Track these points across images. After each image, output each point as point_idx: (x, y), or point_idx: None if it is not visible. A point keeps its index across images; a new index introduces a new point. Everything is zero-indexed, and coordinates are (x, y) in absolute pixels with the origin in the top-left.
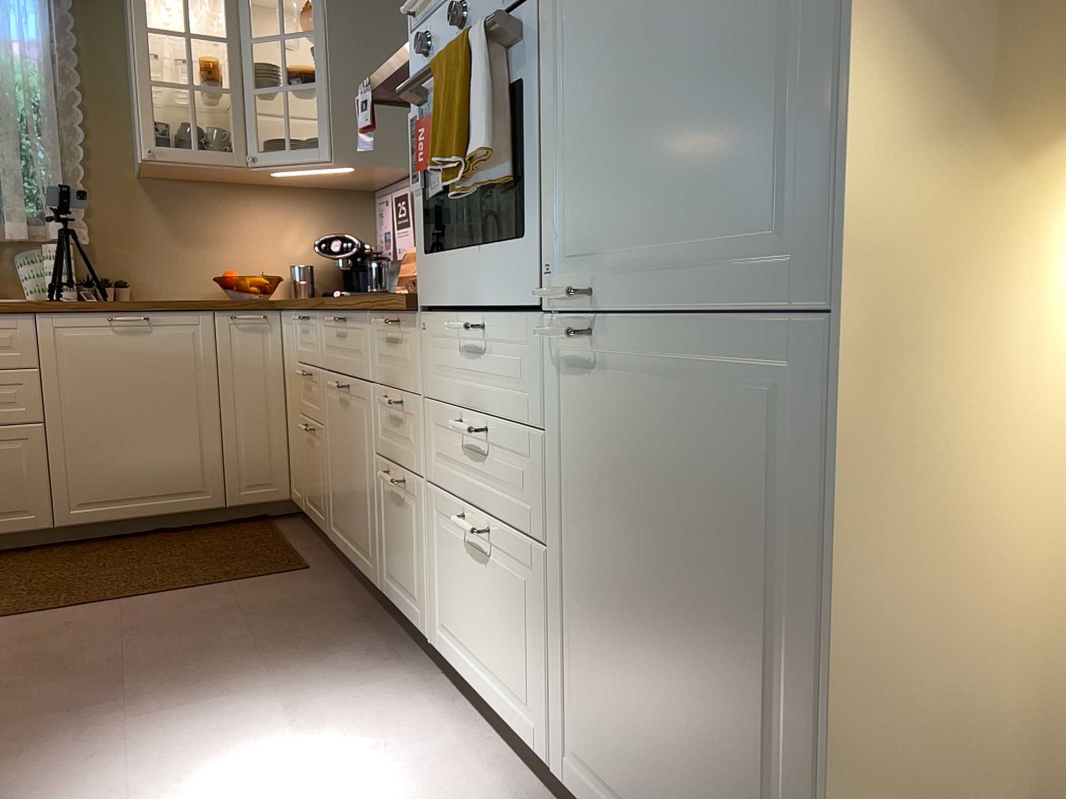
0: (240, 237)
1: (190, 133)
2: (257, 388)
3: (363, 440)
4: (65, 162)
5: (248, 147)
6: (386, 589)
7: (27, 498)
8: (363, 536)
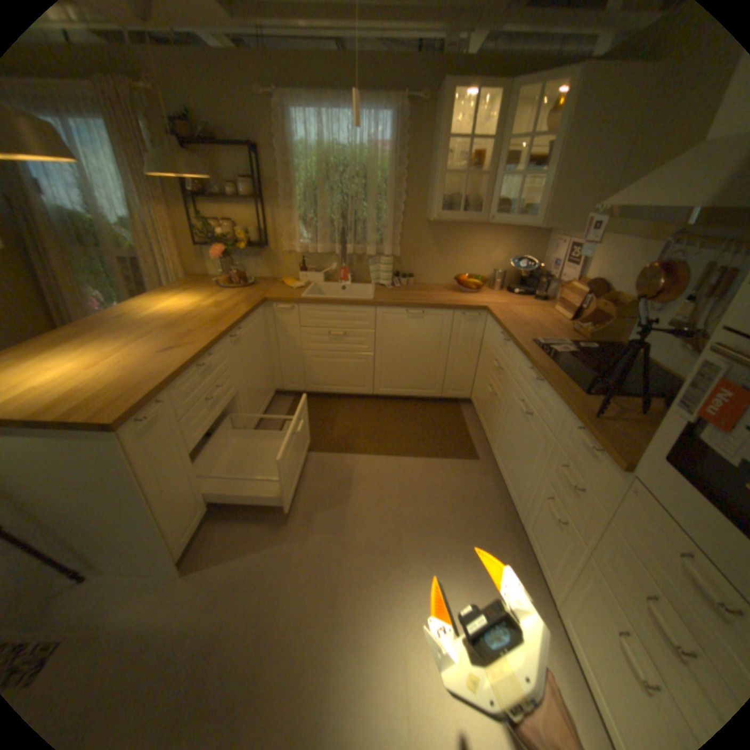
0: (470, 252)
1: (459, 200)
2: (466, 348)
3: (535, 453)
4: (393, 211)
5: (489, 209)
6: (527, 531)
7: (364, 381)
8: (517, 487)
